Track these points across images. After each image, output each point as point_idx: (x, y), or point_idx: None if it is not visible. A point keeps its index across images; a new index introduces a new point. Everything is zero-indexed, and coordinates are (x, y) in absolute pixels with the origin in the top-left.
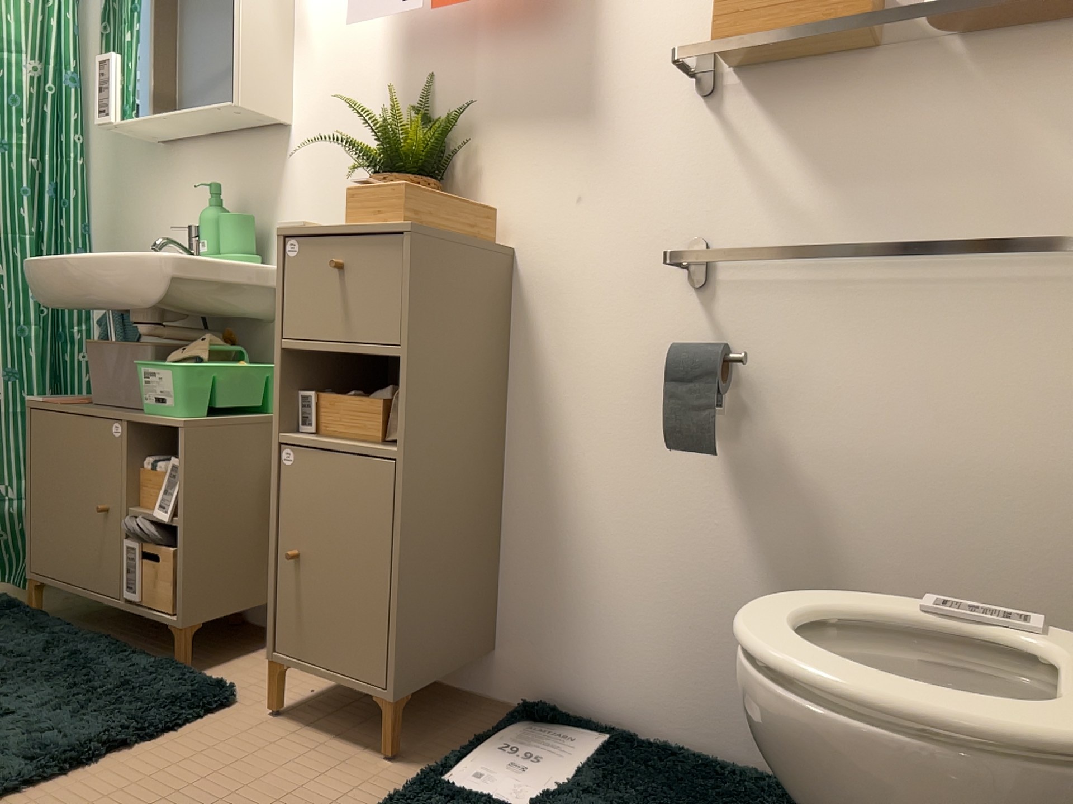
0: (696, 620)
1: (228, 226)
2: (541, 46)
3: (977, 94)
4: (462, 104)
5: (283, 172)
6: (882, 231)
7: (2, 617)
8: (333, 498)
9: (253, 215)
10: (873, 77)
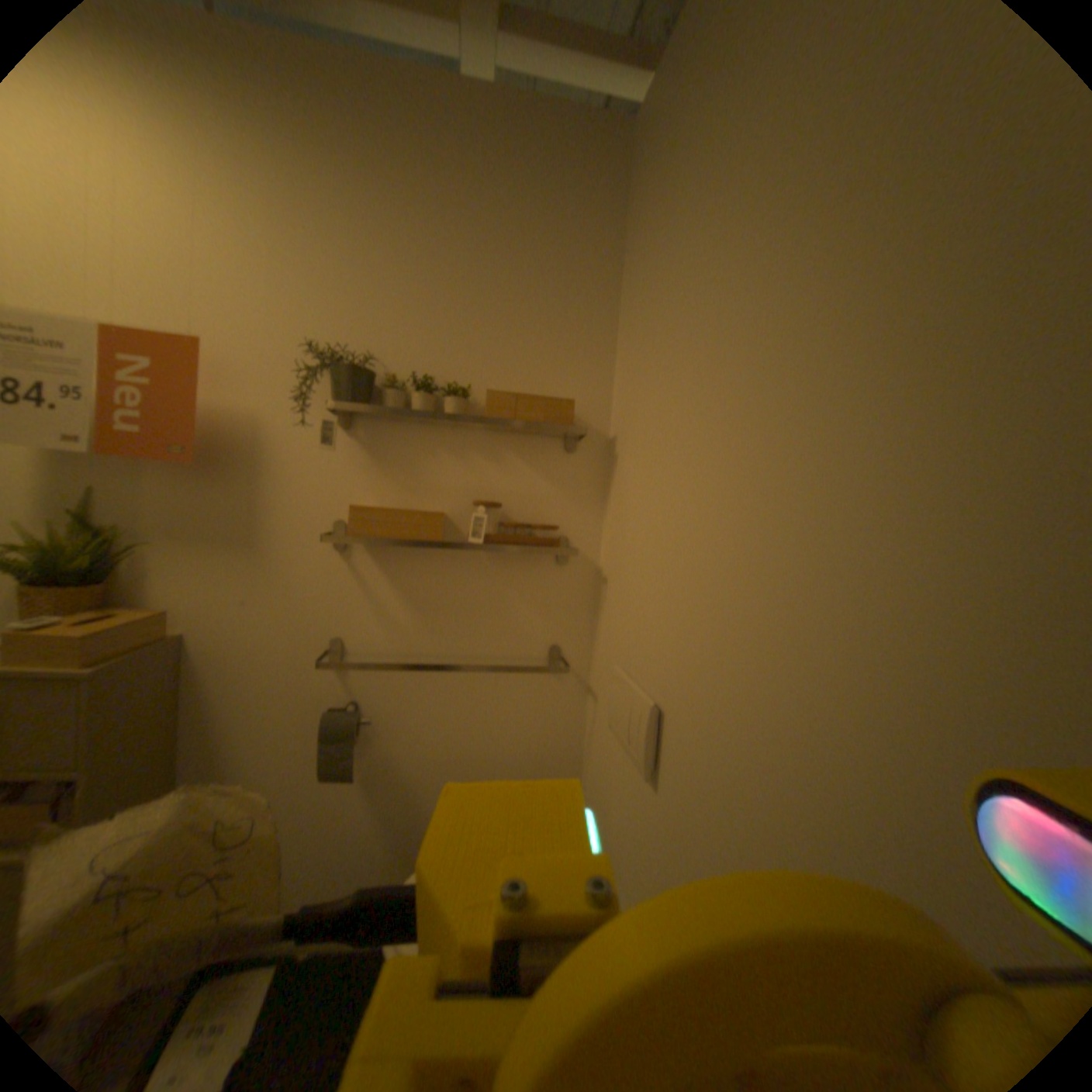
0: (339, 873)
1: None
2: (207, 485)
3: (497, 573)
4: (125, 514)
5: None
6: (451, 639)
7: None
8: None
9: None
10: (446, 554)
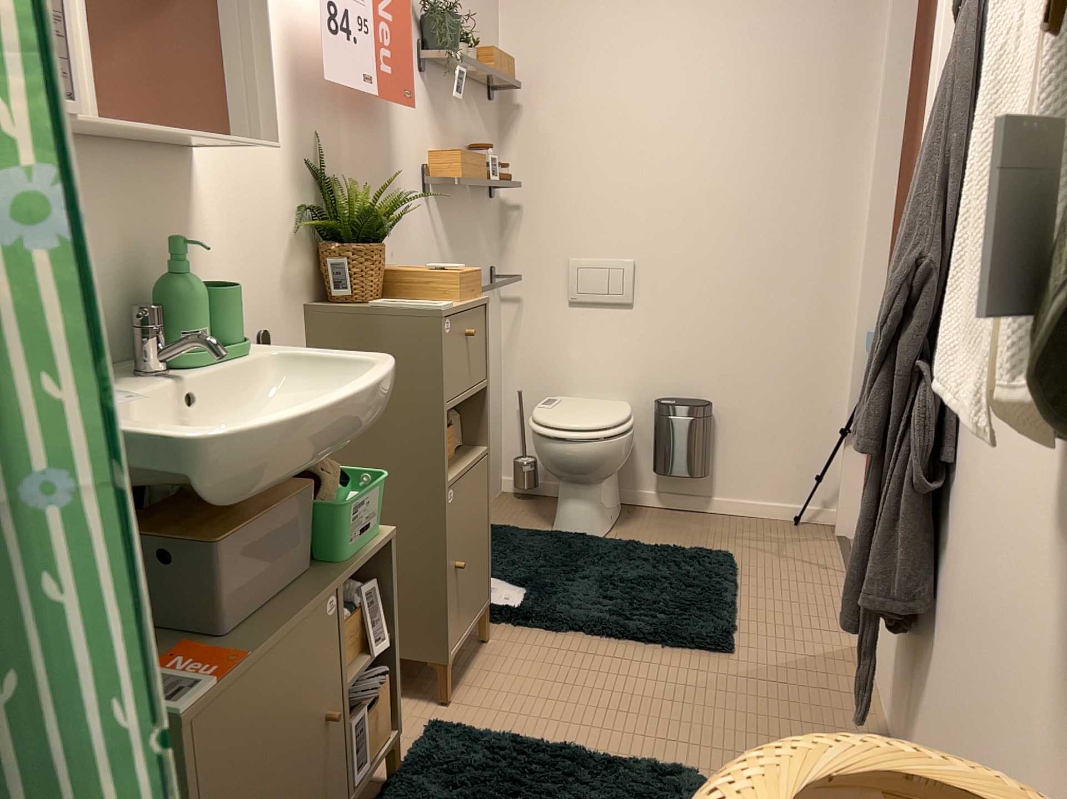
0: None
1: (206, 299)
2: (372, 133)
3: (474, 211)
4: (337, 166)
5: (185, 209)
6: None
7: None
8: (468, 509)
9: (146, 272)
10: (459, 197)
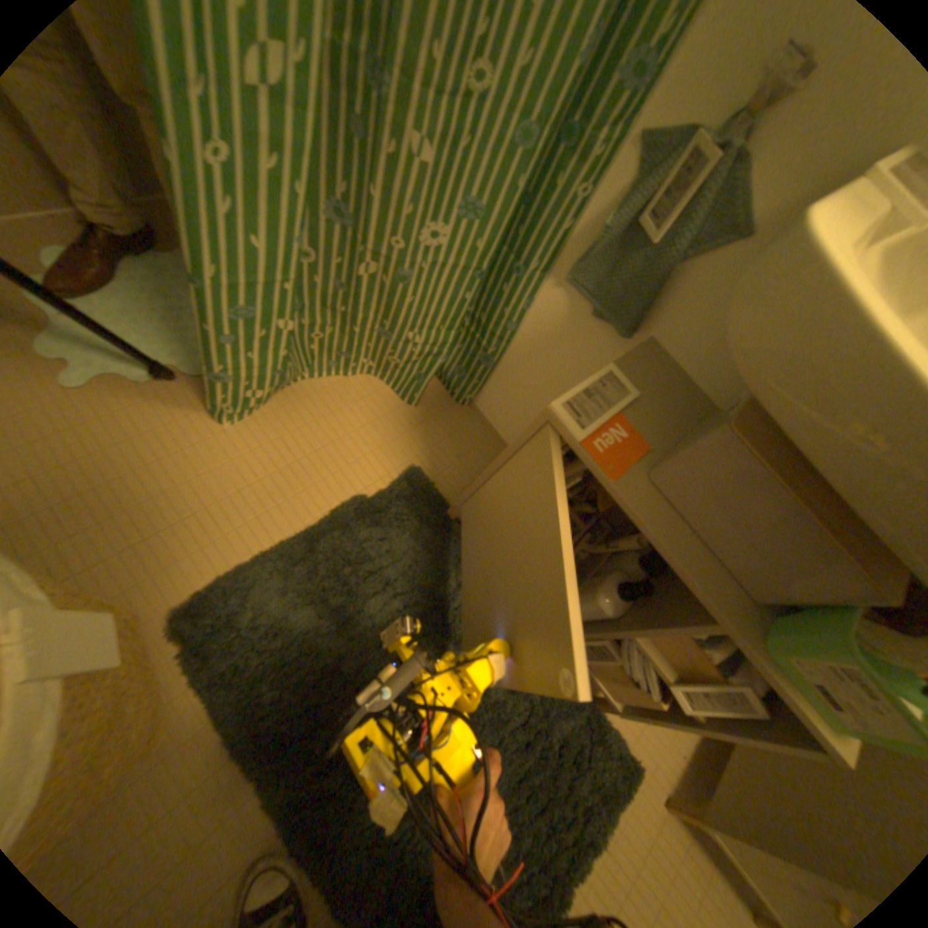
0: None
1: None
2: None
3: None
4: None
5: None
6: None
7: (423, 541)
8: None
9: None
10: None
